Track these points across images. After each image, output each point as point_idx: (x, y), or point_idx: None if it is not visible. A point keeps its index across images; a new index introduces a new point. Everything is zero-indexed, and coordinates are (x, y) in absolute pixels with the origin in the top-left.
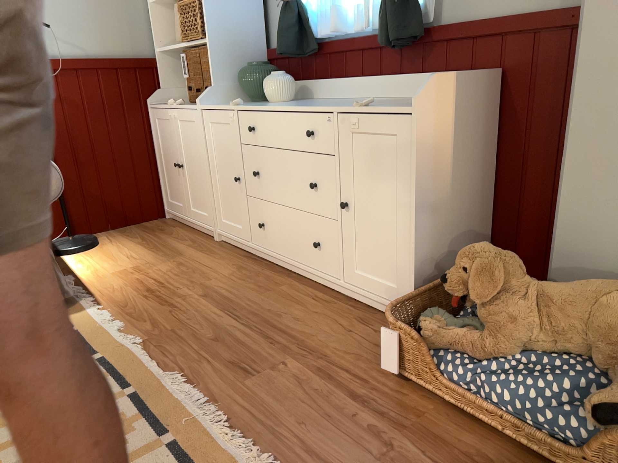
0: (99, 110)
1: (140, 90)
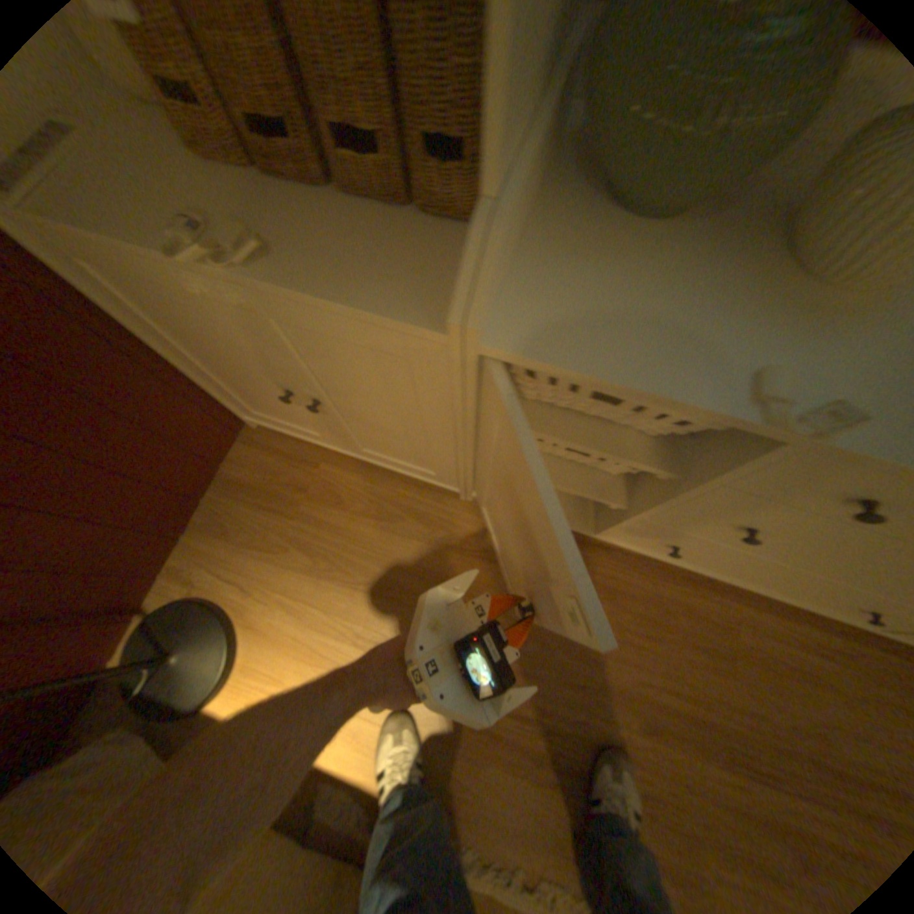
0: None
1: None
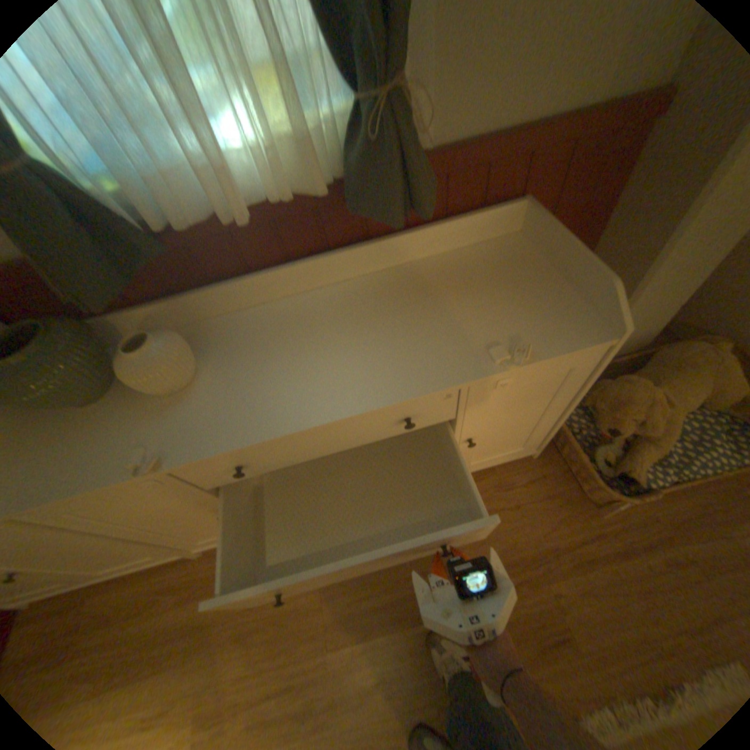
0: None
1: None
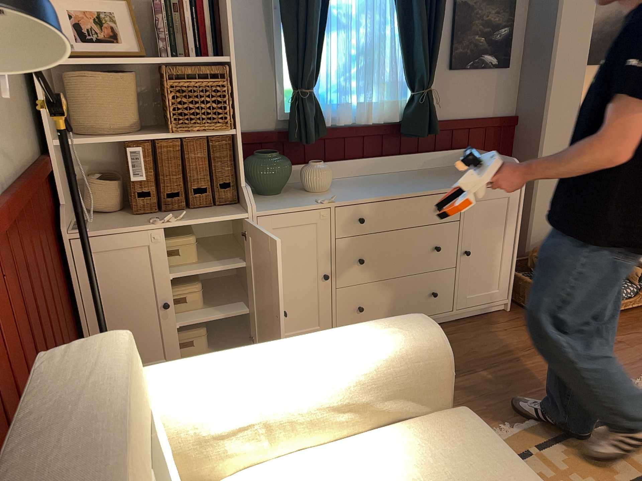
0: (40, 265)
1: (46, 212)
